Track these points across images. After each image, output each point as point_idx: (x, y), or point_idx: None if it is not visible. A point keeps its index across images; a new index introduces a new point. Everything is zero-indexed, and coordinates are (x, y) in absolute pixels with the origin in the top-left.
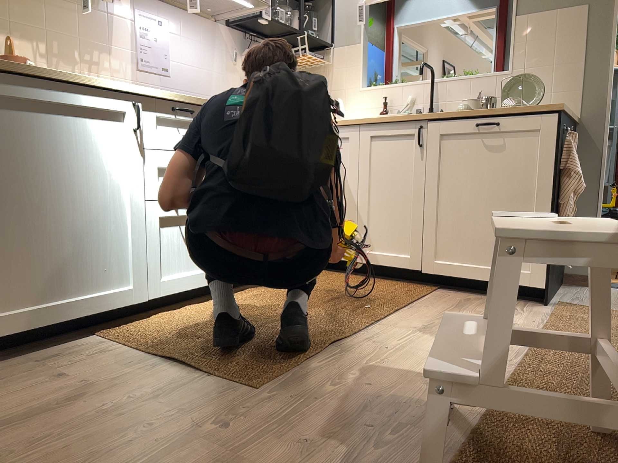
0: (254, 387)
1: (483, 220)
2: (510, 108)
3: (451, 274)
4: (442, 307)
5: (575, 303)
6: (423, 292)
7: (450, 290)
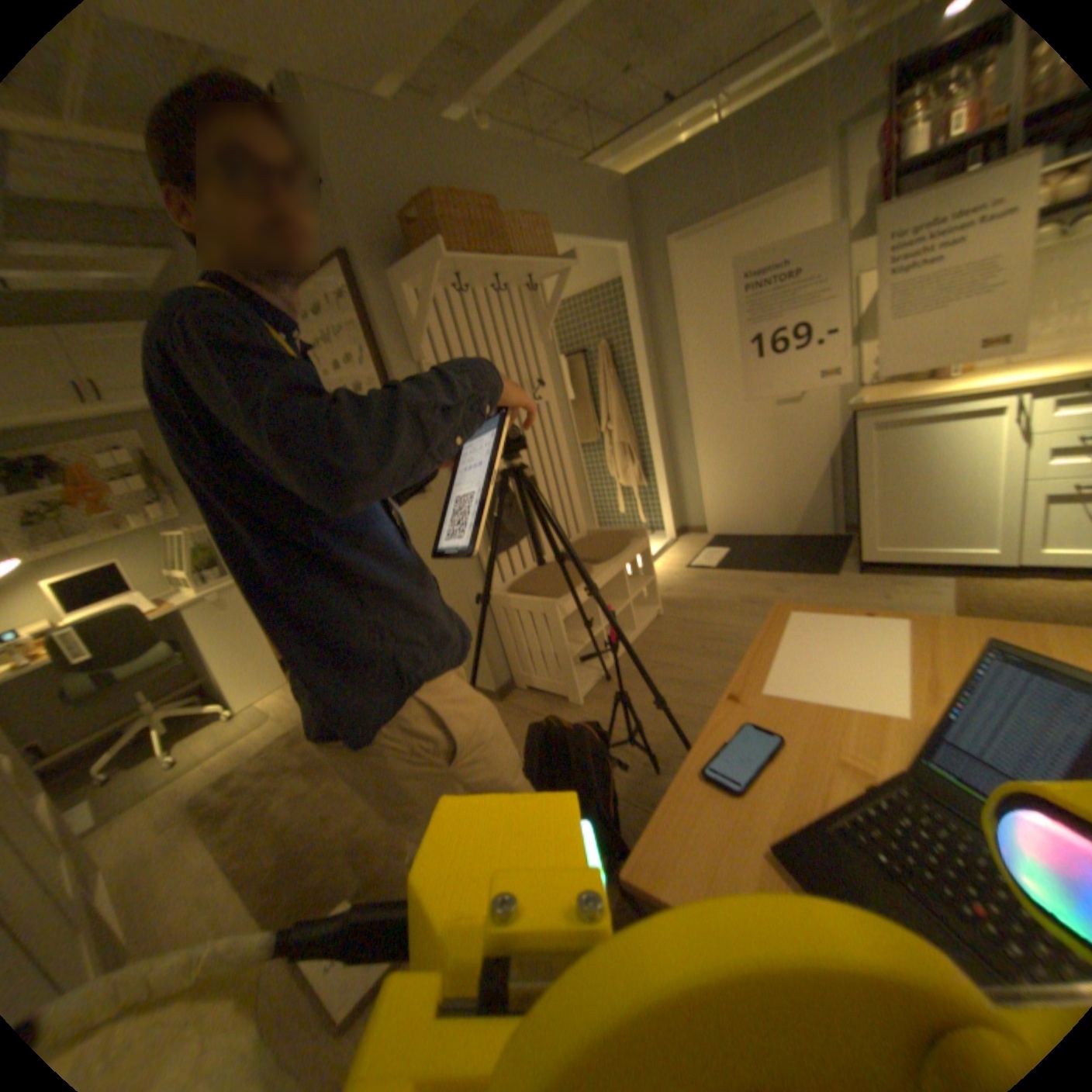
0: None
1: None
2: None
3: None
4: None
5: None
6: None
7: None
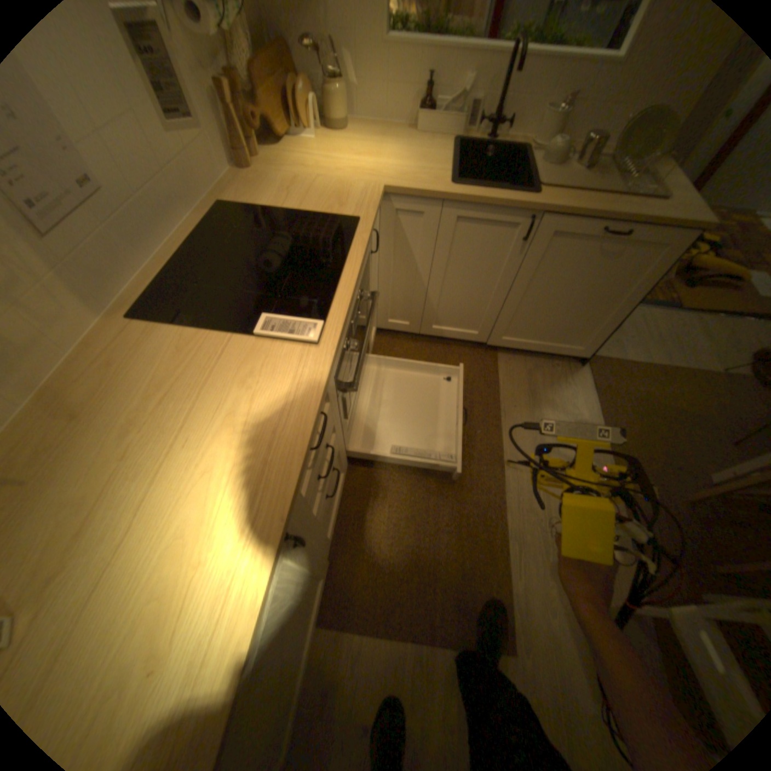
0: (513, 660)
1: (560, 313)
2: (655, 217)
3: (513, 347)
4: (523, 403)
5: (597, 356)
6: (489, 366)
7: (505, 353)
